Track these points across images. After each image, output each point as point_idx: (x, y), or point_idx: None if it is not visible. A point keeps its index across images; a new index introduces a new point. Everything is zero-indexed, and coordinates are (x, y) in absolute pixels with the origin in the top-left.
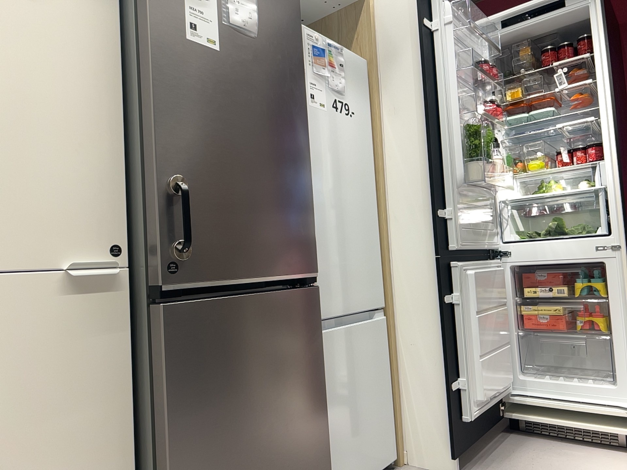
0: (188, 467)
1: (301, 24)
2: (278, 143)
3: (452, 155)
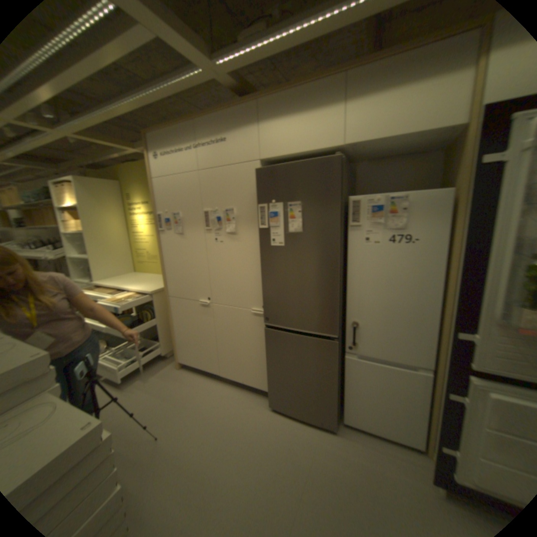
0: (273, 371)
1: (364, 195)
2: (314, 278)
3: (492, 293)
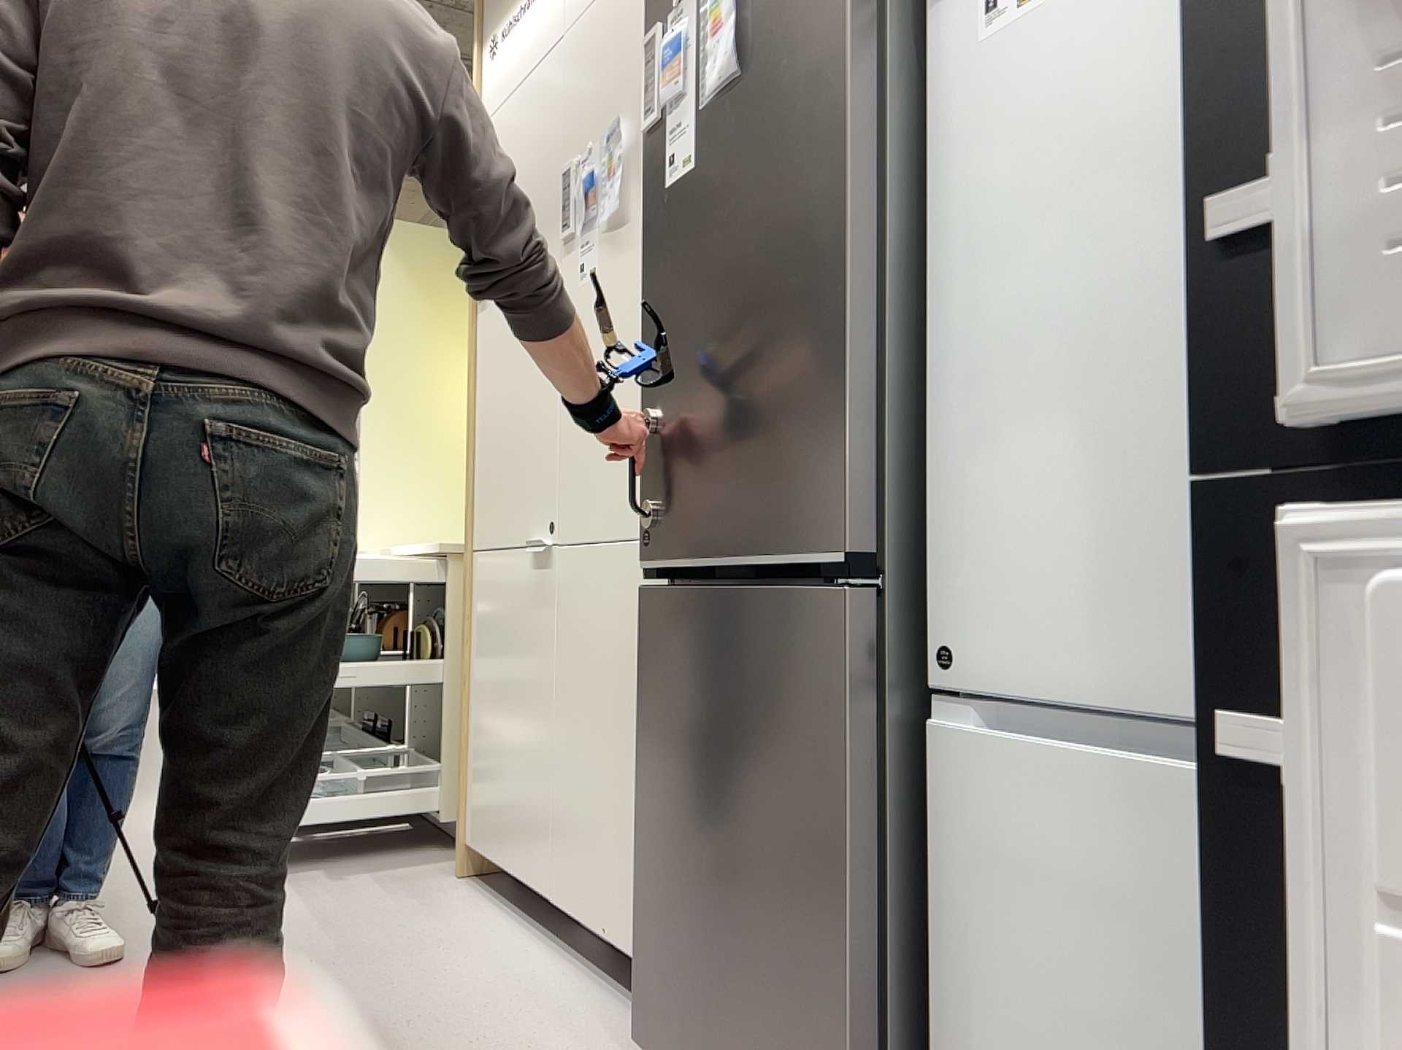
0: (650, 823)
1: None
2: (773, 267)
3: None
